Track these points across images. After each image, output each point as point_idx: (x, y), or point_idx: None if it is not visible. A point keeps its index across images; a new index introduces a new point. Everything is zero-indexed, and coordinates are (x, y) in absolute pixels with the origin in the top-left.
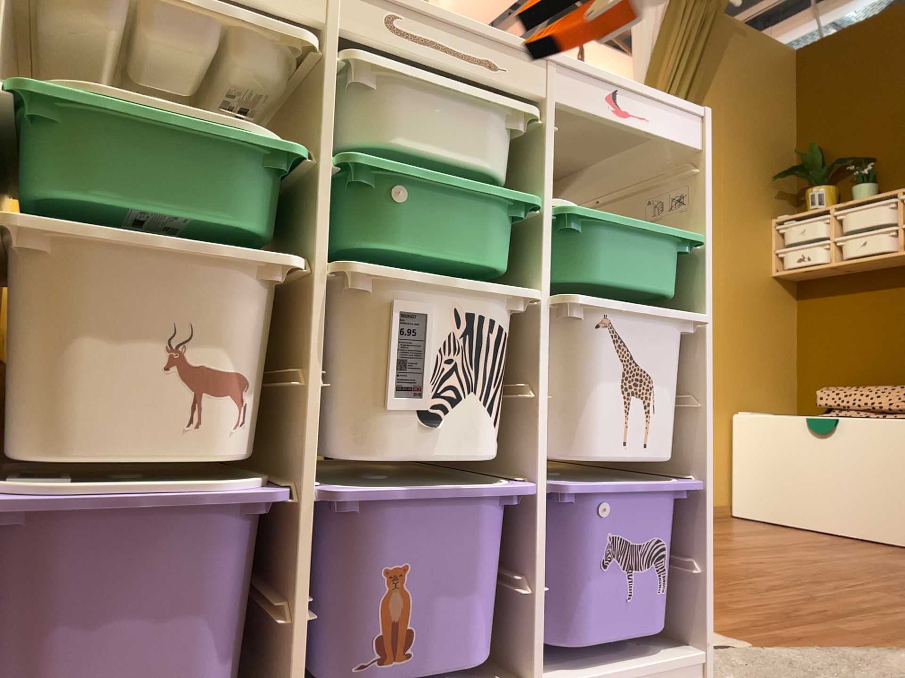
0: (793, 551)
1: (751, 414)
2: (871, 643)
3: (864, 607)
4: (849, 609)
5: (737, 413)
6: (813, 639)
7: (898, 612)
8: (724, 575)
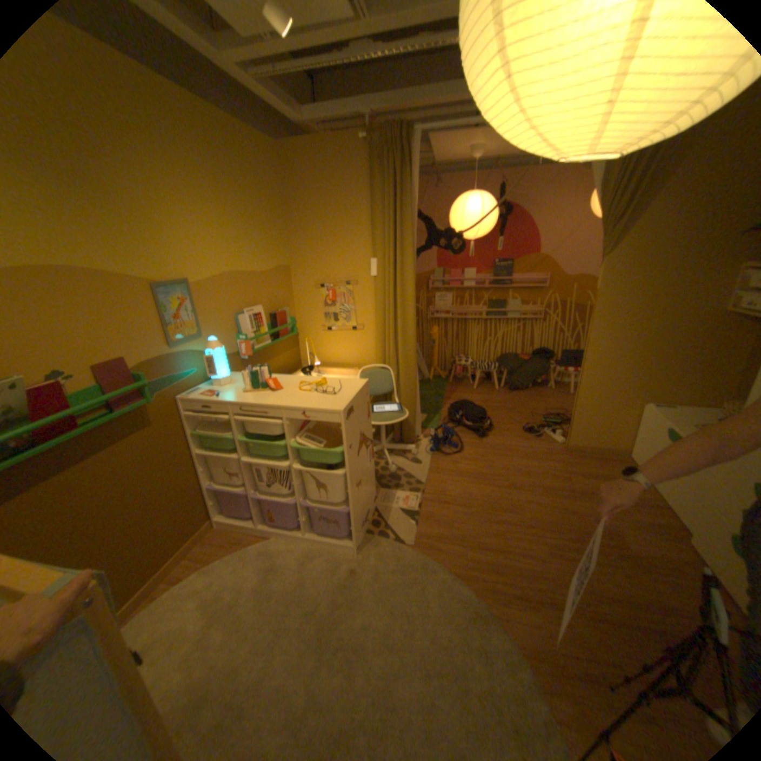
0: (581, 505)
1: (670, 406)
2: (454, 569)
3: (505, 555)
4: (495, 552)
5: (653, 405)
6: (438, 556)
7: (513, 565)
8: (492, 509)
